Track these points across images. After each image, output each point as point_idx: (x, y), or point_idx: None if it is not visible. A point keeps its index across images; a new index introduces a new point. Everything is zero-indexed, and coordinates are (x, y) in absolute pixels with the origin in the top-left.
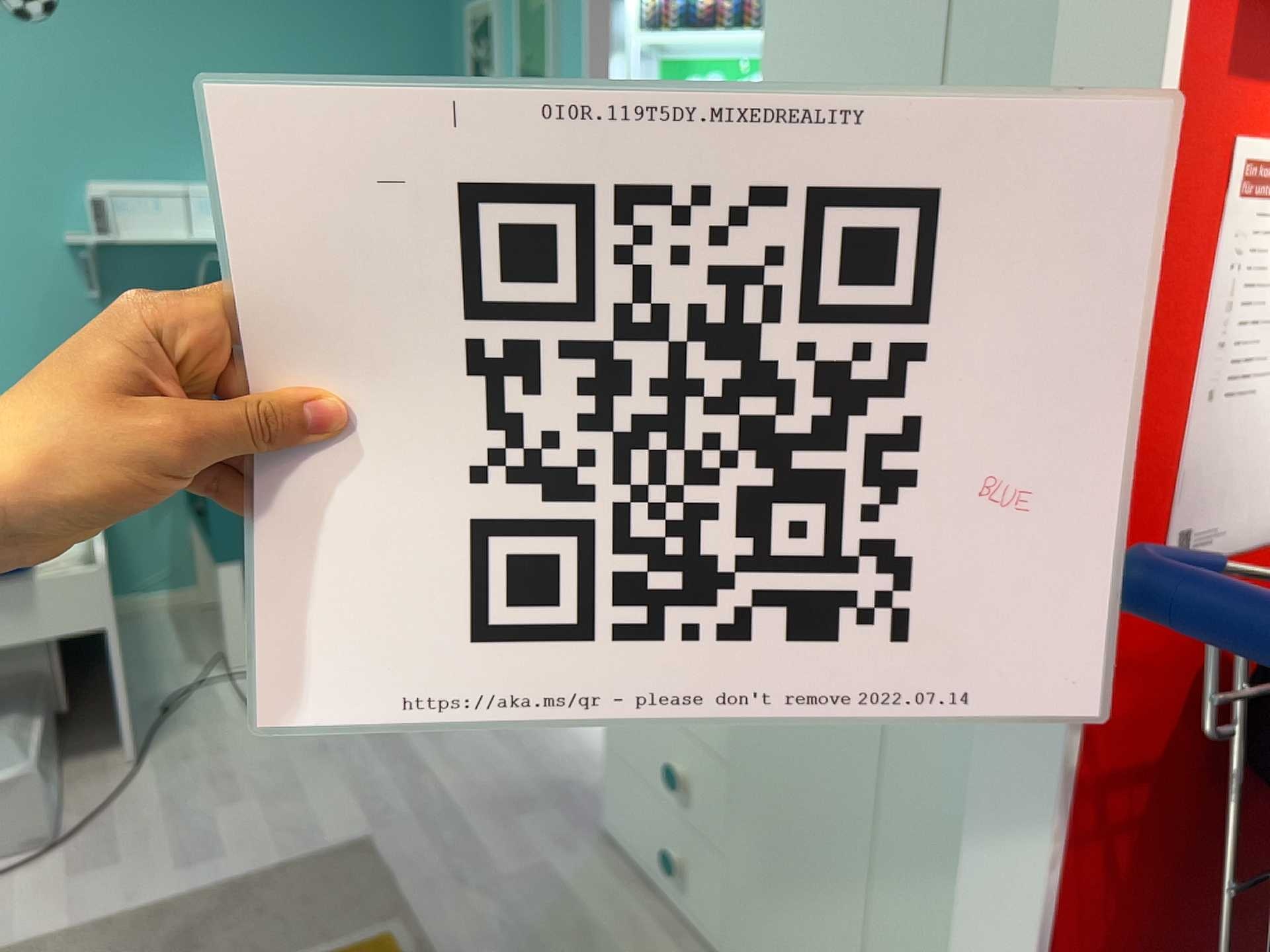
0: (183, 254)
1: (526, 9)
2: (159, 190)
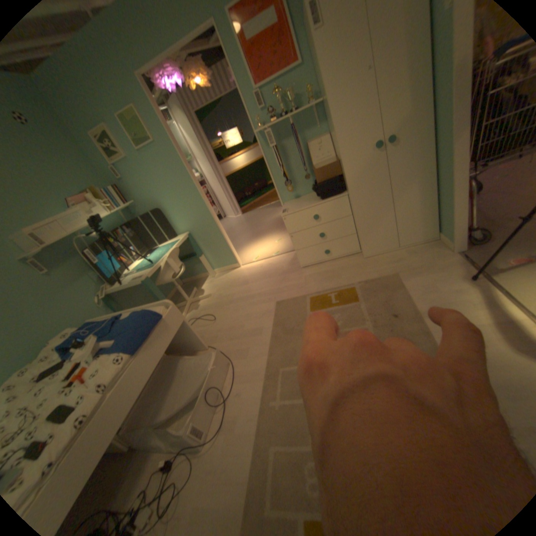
0: (58, 245)
1: (124, 120)
2: (46, 222)
